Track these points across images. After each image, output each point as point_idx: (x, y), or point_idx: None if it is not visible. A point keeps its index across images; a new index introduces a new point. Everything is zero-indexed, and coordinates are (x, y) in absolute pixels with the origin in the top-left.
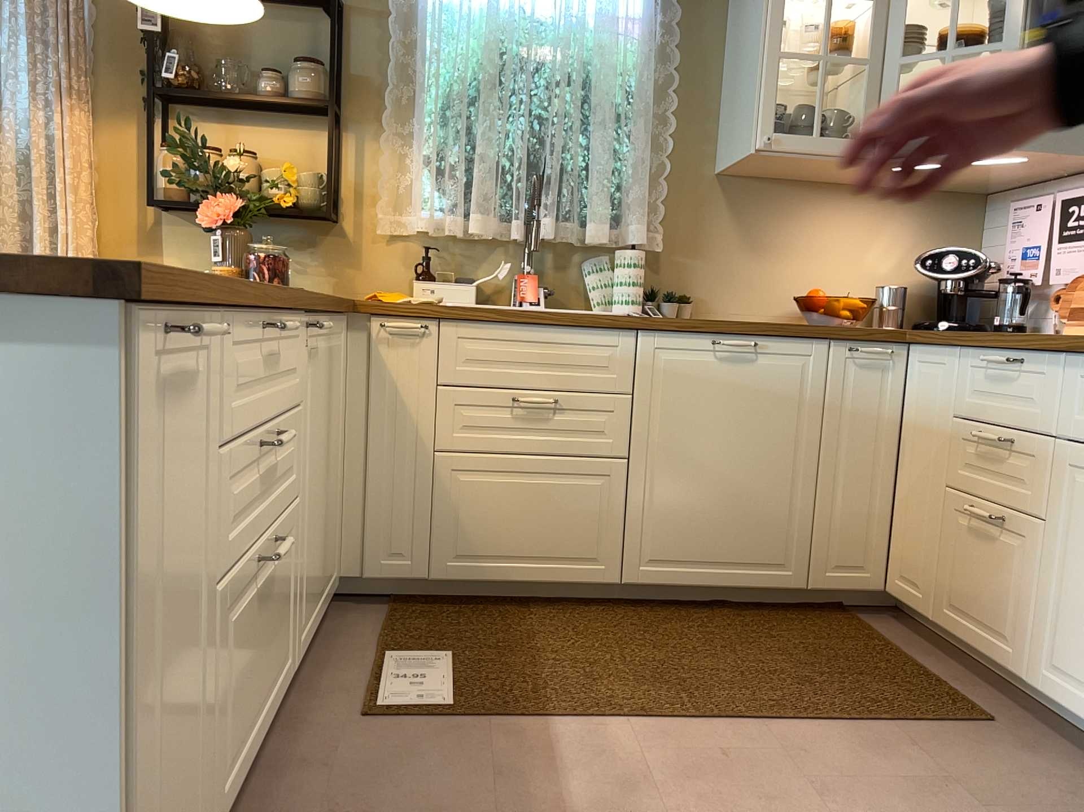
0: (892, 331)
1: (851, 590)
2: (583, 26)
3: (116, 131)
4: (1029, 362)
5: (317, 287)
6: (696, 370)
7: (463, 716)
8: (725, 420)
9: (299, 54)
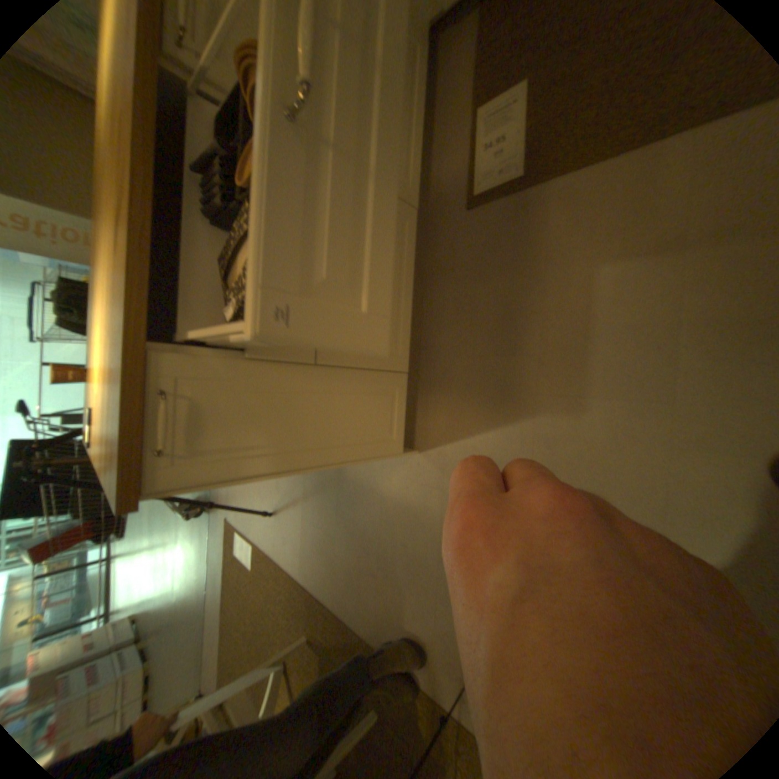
0: None
1: None
2: None
3: None
4: None
5: None
6: None
7: (533, 182)
8: None
9: None
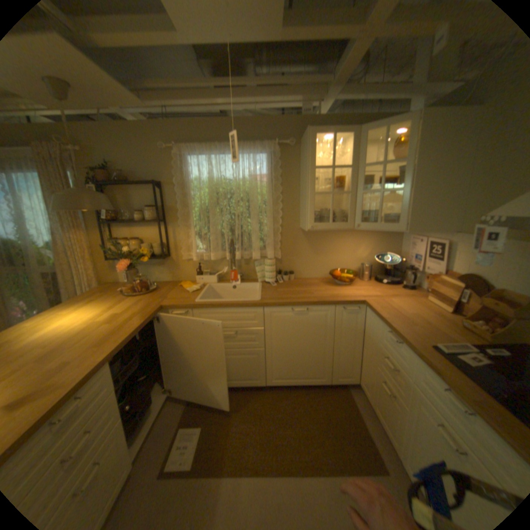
0: (359, 301)
1: (346, 385)
2: (244, 182)
3: (93, 233)
4: (405, 345)
5: (166, 278)
6: (285, 319)
7: (192, 477)
8: (297, 335)
9: (147, 201)
